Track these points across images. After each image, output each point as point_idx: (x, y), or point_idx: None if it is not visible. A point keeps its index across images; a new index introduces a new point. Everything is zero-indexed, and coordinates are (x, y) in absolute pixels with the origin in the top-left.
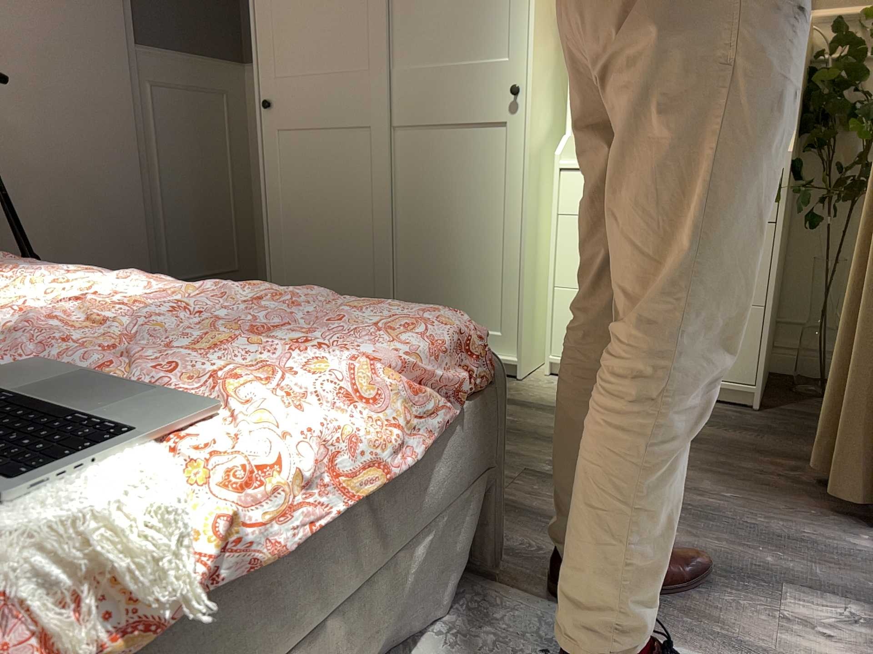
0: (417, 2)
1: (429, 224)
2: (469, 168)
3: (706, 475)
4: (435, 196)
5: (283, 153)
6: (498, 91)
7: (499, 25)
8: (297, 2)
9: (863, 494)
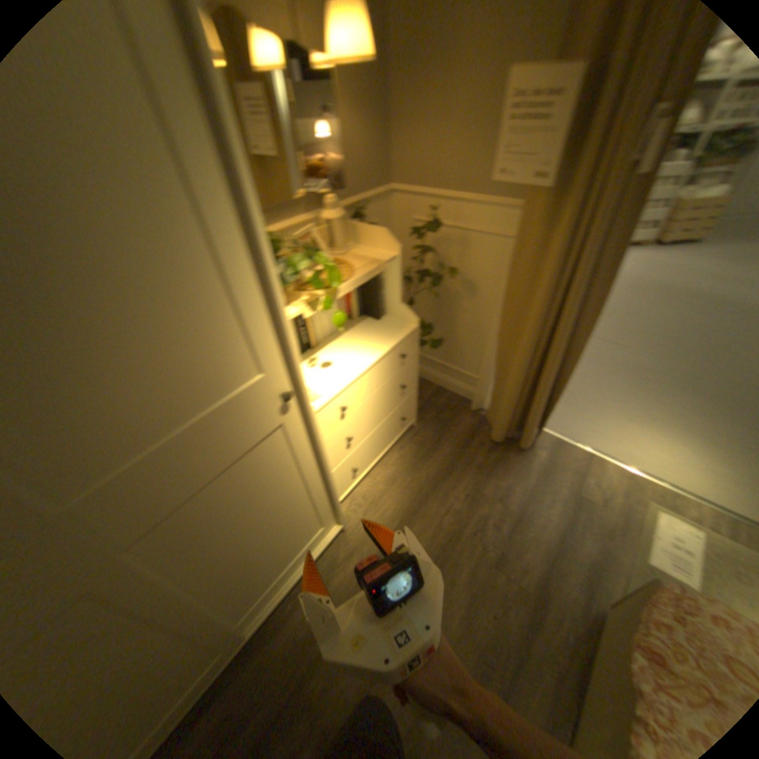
0: (57, 391)
1: (238, 550)
2: (261, 481)
3: (488, 478)
4: (235, 530)
5: None
6: (267, 406)
7: (242, 347)
8: None
9: (500, 432)
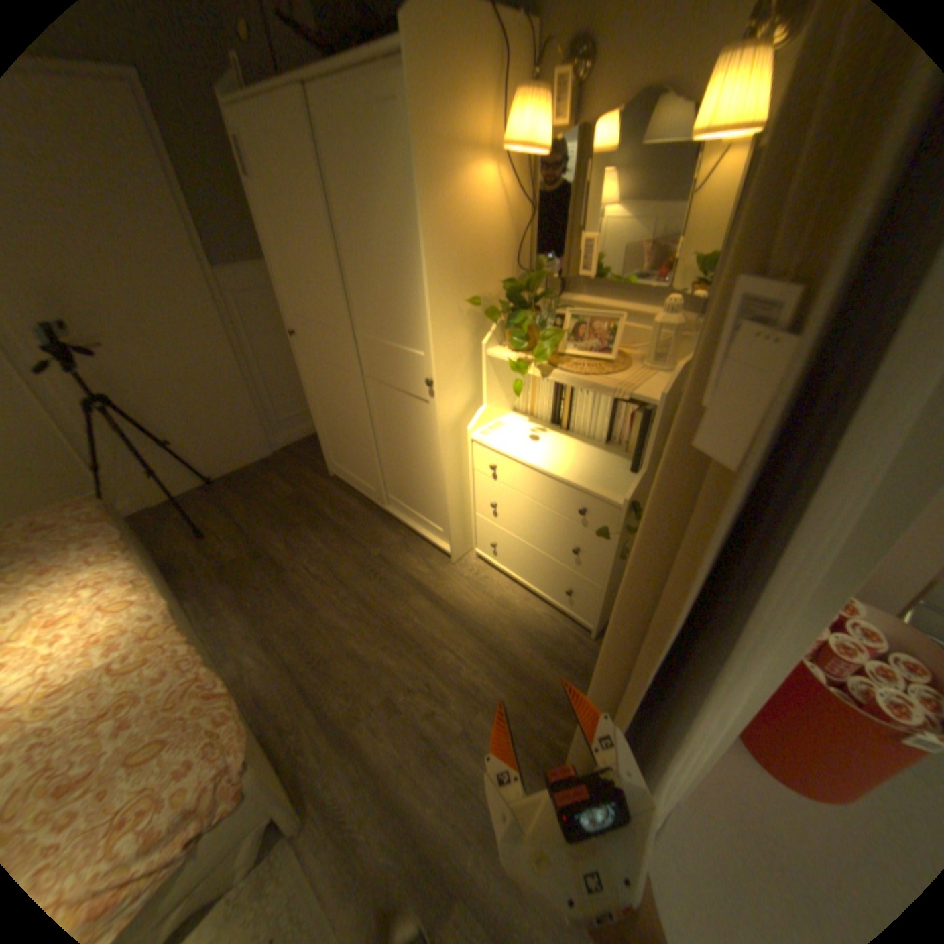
0: (363, 285)
1: (397, 448)
2: (413, 423)
3: None
4: (397, 432)
5: (311, 370)
6: (422, 377)
7: (417, 325)
8: (291, 261)
9: None
